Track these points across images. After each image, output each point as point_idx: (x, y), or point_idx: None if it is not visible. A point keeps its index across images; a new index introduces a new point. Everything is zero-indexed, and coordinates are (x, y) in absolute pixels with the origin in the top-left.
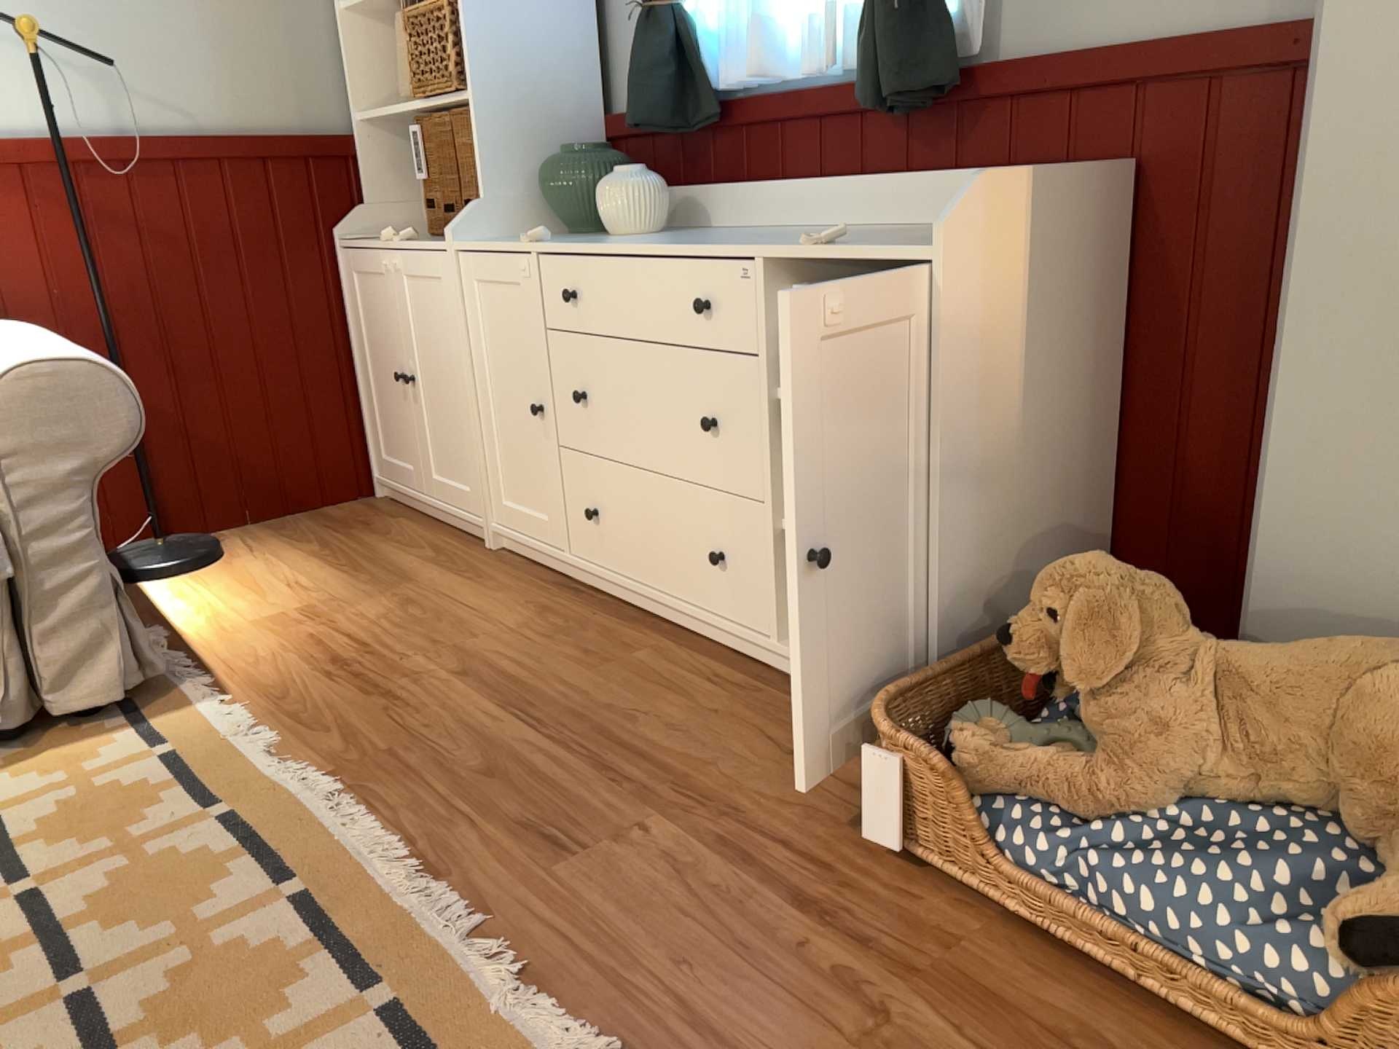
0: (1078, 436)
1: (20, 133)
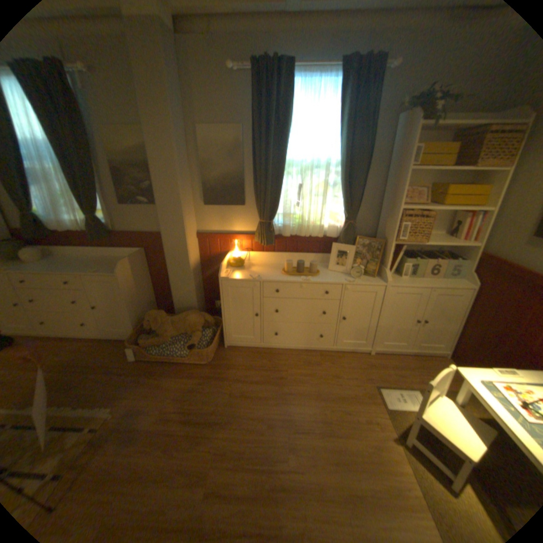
0: (146, 289)
1: None
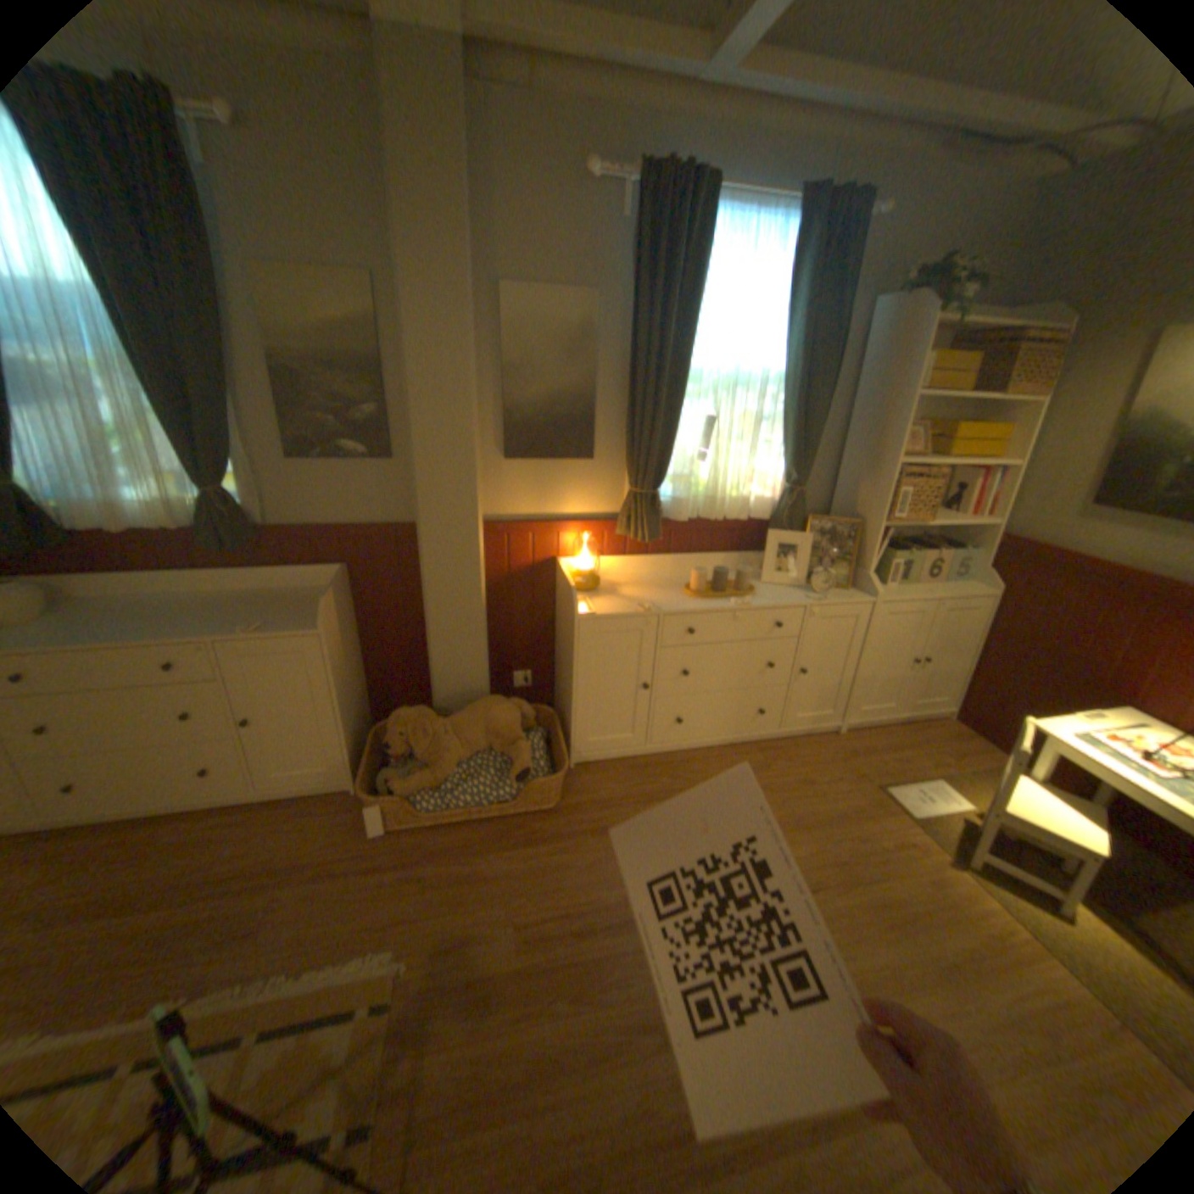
0: (355, 662)
1: None
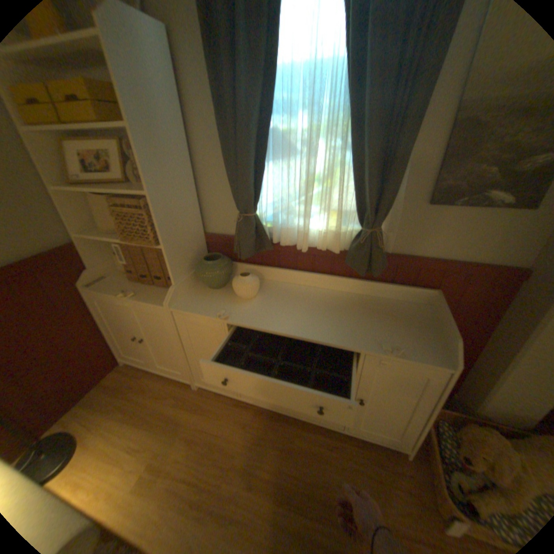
0: None
1: None
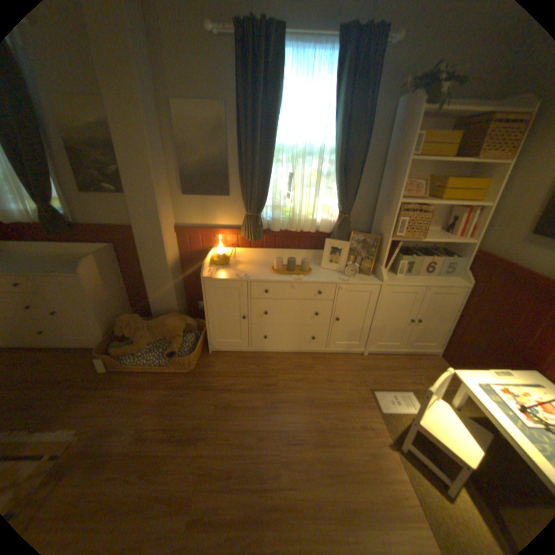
0: (117, 289)
1: None
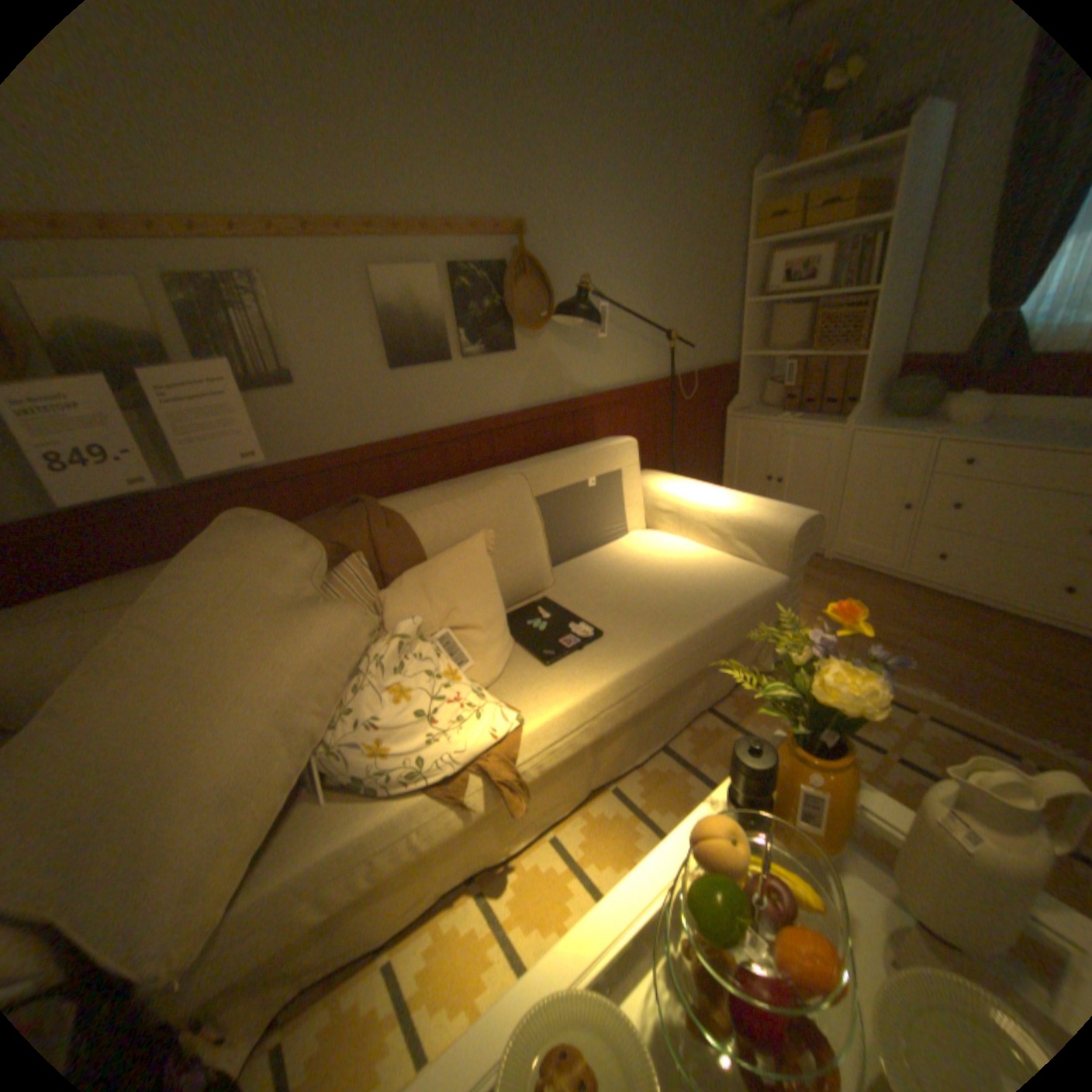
0: None
1: (638, 379)
